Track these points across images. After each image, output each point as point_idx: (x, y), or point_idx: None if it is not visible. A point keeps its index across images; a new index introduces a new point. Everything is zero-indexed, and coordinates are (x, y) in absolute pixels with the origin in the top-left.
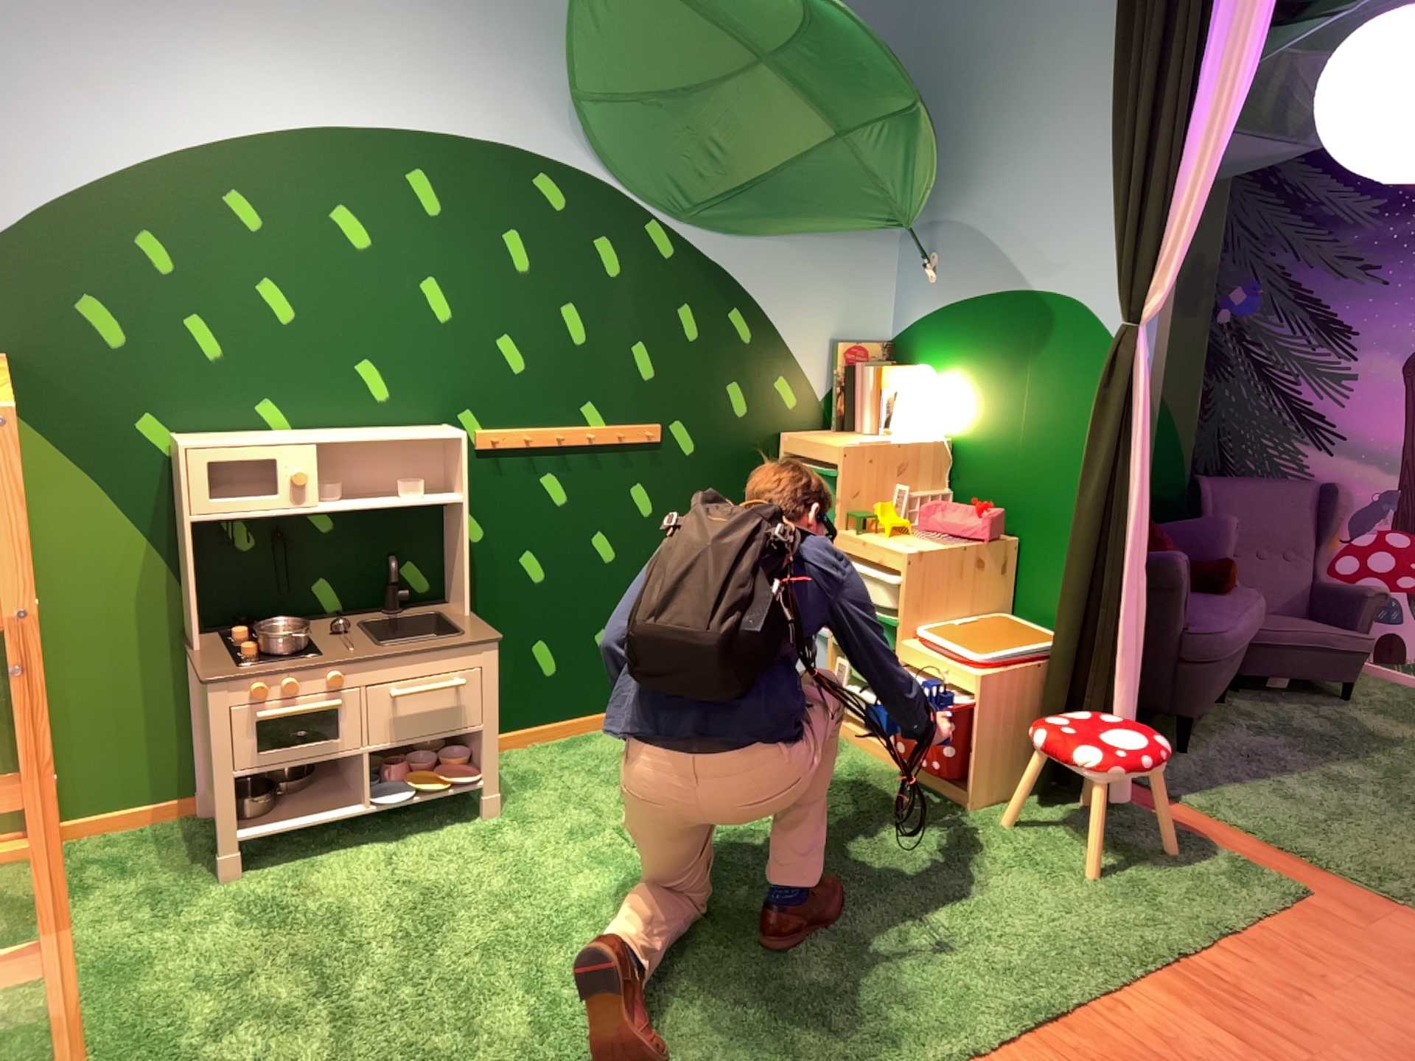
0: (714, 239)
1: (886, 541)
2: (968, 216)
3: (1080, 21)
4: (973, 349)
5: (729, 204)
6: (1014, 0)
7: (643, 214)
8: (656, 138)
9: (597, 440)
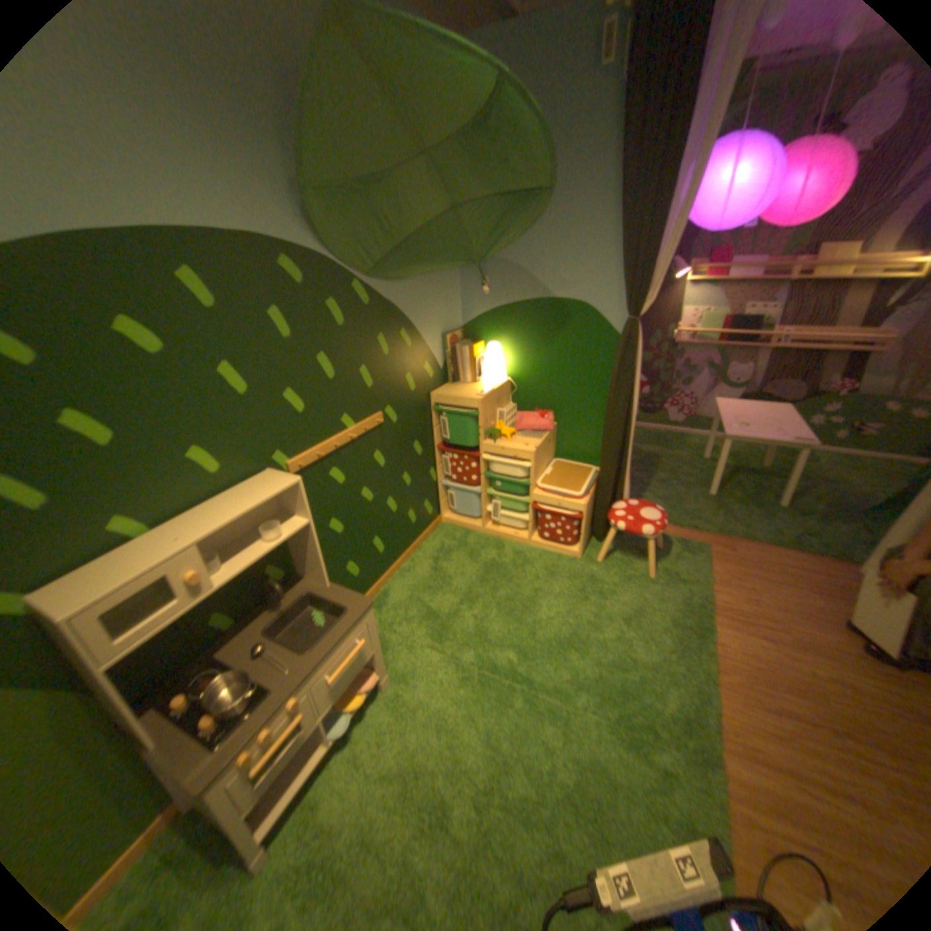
0: (387, 283)
1: (512, 444)
2: (512, 252)
3: (587, 124)
4: (522, 329)
5: (391, 257)
6: None
7: (348, 272)
8: (354, 211)
9: (353, 436)
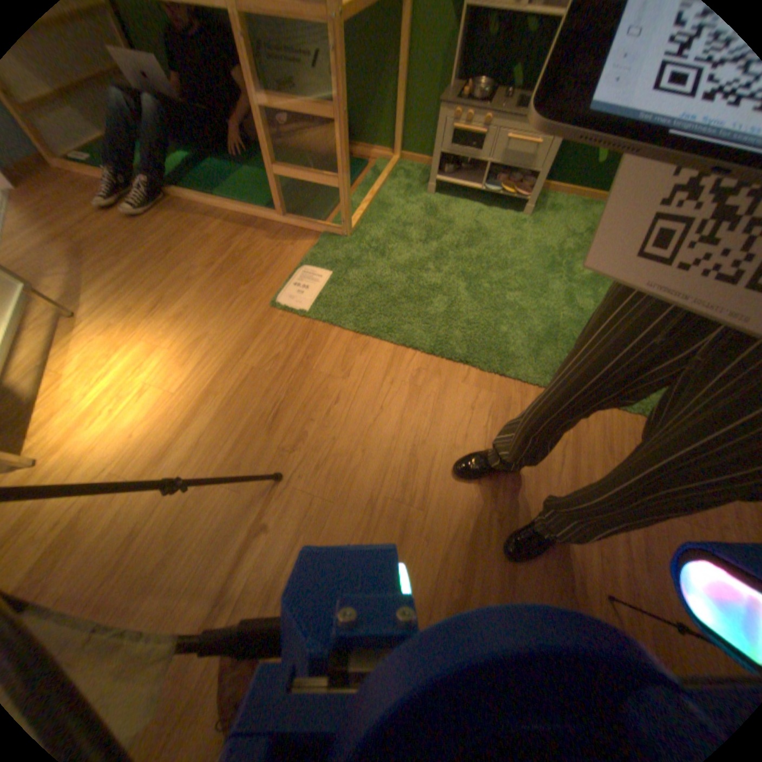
0: None
1: None
2: None
3: None
4: None
5: None
6: None
7: None
8: None
9: None
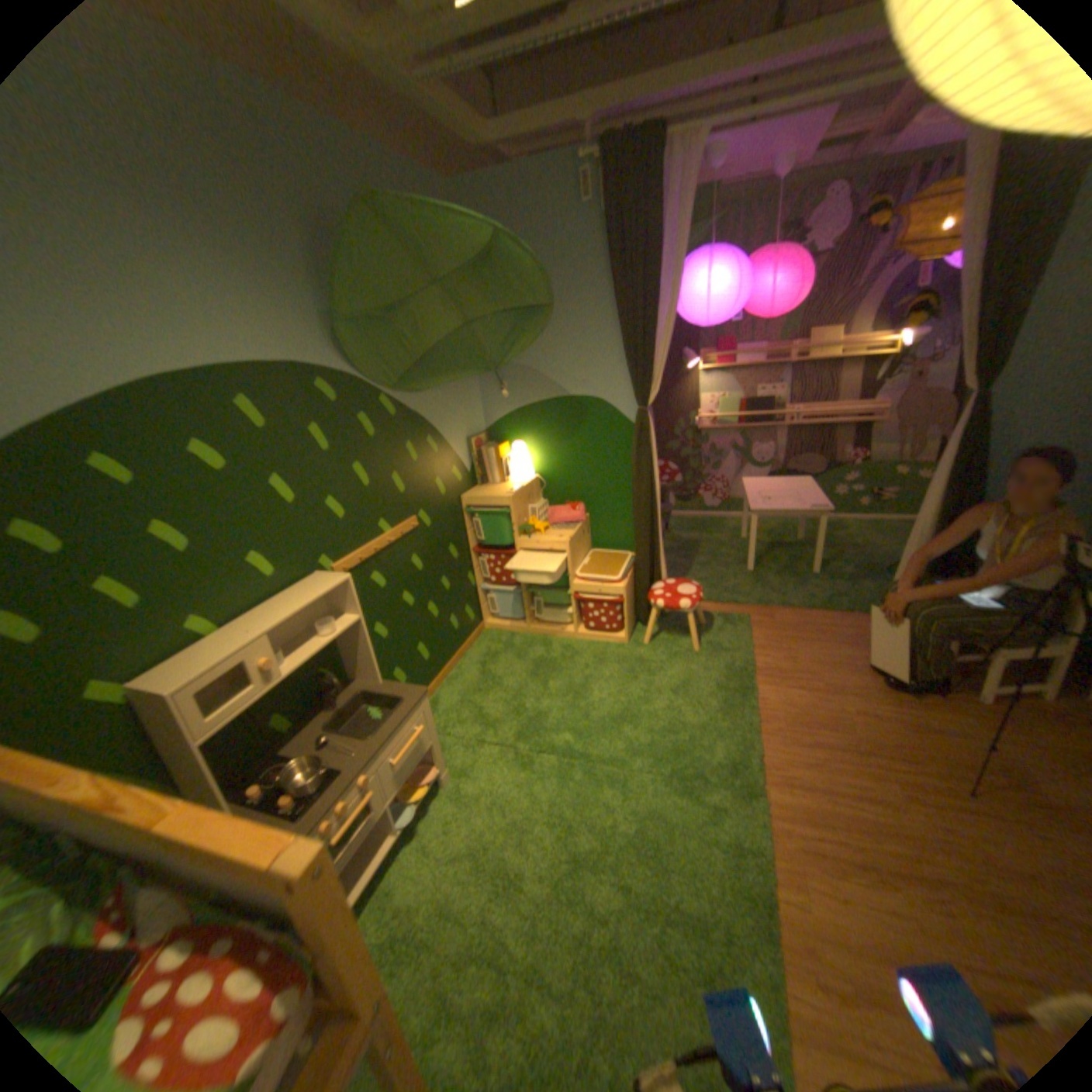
0: (410, 395)
1: (547, 537)
2: (525, 358)
3: (578, 246)
4: (544, 427)
5: (412, 371)
6: (530, 233)
7: (374, 389)
8: (377, 336)
9: (391, 541)
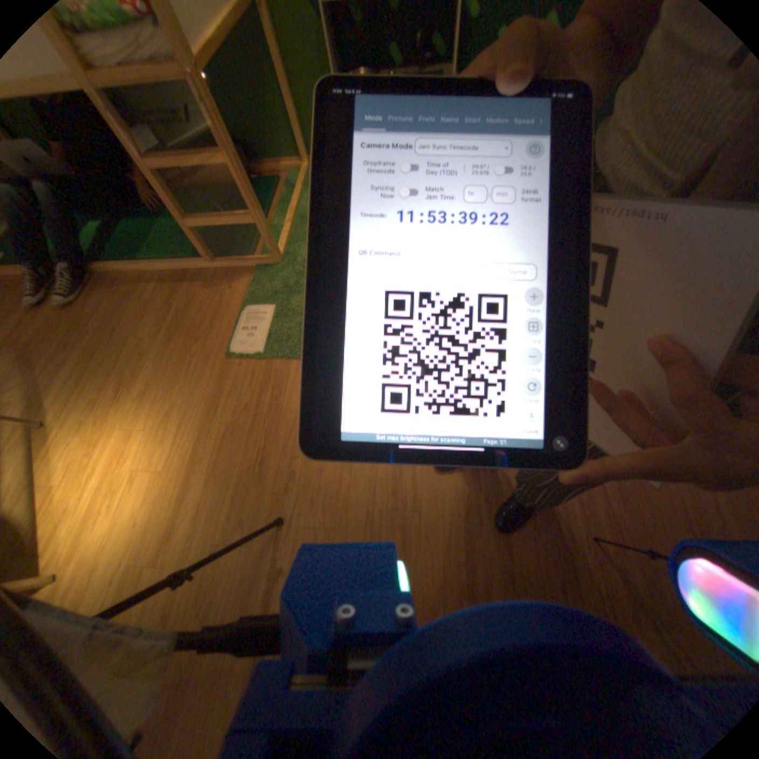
0: None
1: None
2: None
3: None
4: None
5: None
6: None
7: None
8: None
9: None
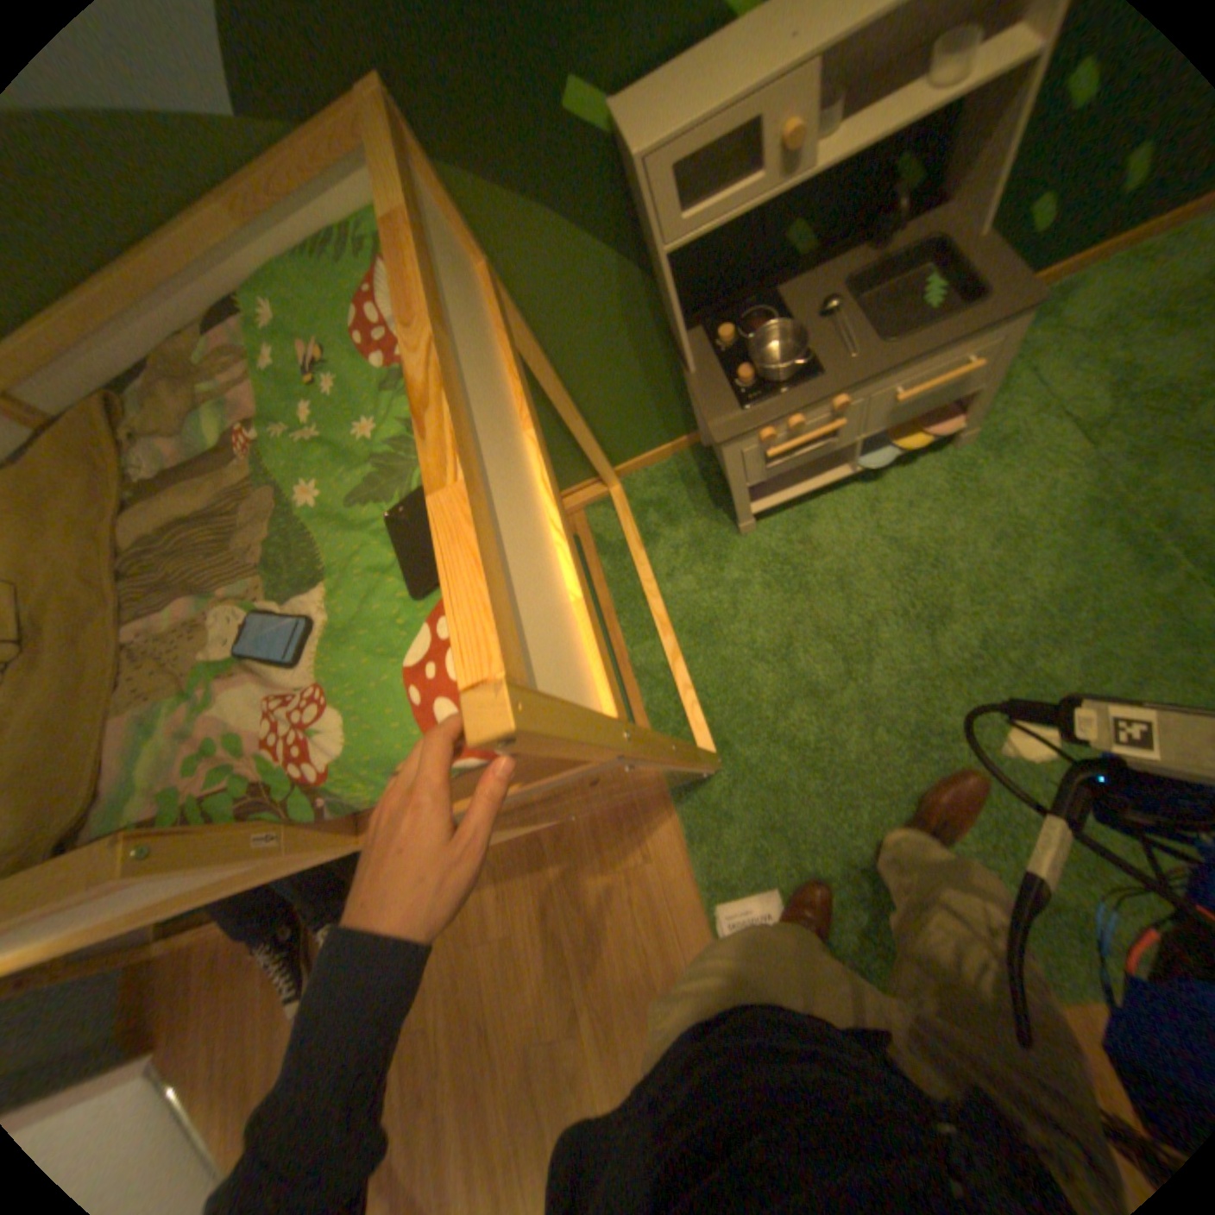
0: None
1: None
2: None
3: None
4: None
5: None
6: None
7: None
8: None
9: None
